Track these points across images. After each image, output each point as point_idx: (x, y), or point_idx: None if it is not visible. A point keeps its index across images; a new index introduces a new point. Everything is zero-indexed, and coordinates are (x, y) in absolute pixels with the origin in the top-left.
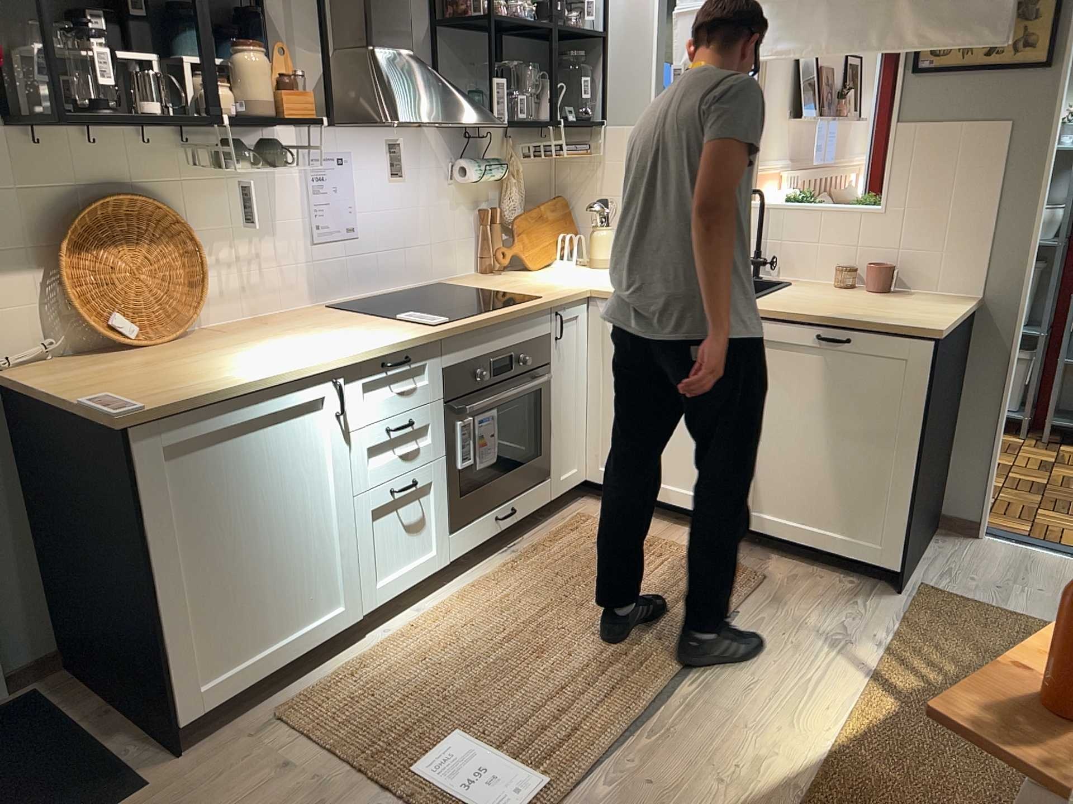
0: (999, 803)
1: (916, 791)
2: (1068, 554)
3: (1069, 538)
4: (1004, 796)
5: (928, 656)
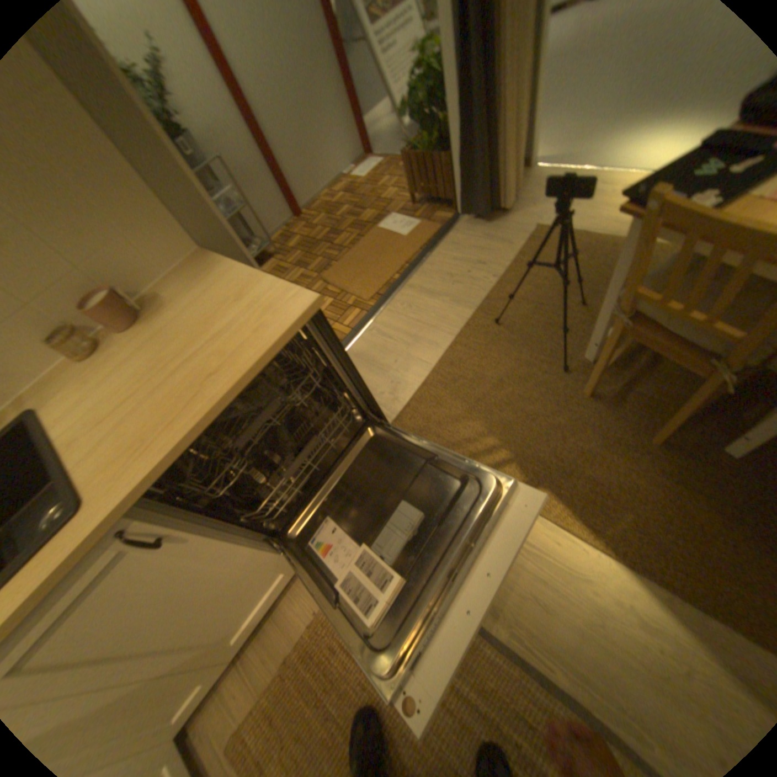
0: (635, 464)
1: (640, 513)
2: (357, 337)
3: (342, 331)
4: (625, 458)
5: (478, 453)
